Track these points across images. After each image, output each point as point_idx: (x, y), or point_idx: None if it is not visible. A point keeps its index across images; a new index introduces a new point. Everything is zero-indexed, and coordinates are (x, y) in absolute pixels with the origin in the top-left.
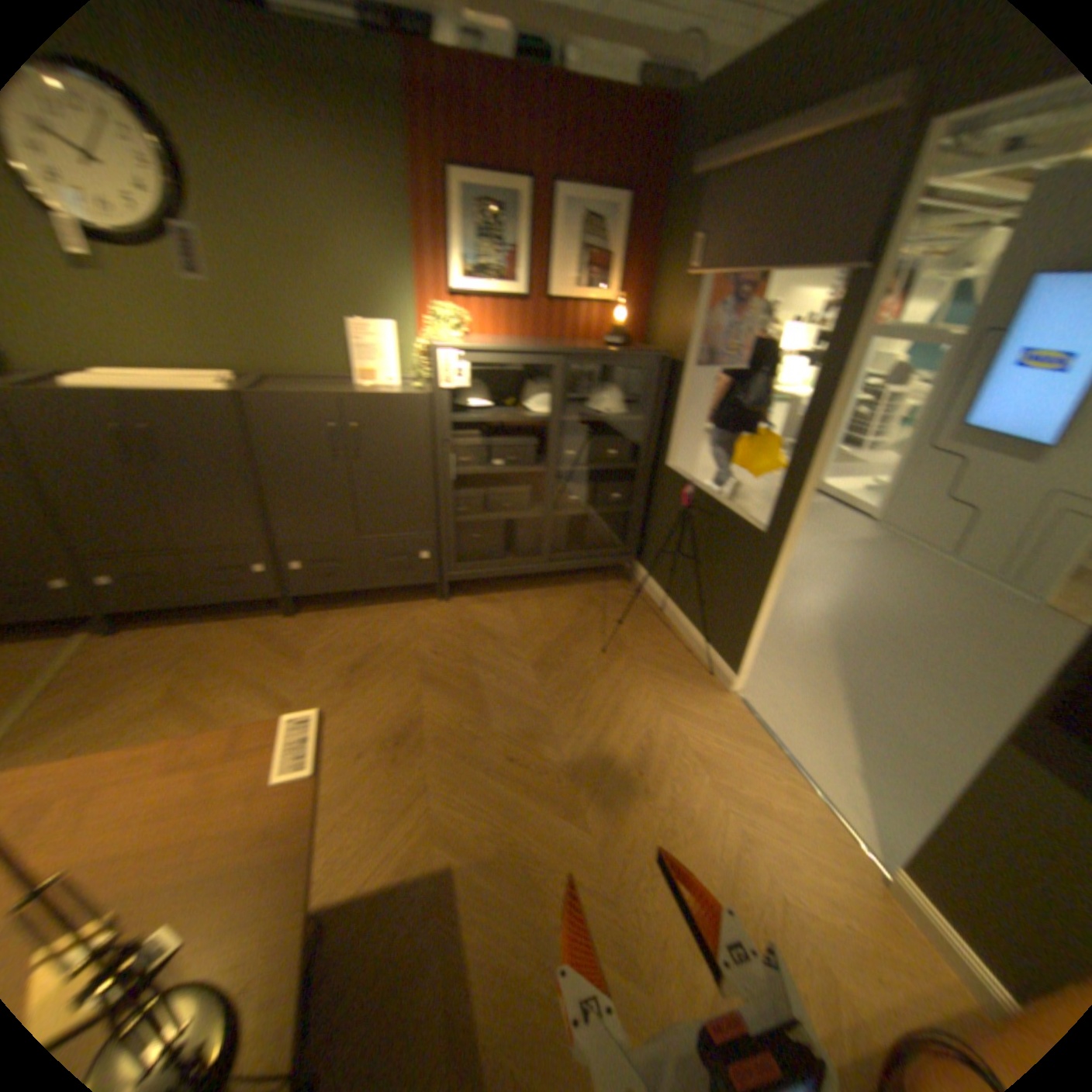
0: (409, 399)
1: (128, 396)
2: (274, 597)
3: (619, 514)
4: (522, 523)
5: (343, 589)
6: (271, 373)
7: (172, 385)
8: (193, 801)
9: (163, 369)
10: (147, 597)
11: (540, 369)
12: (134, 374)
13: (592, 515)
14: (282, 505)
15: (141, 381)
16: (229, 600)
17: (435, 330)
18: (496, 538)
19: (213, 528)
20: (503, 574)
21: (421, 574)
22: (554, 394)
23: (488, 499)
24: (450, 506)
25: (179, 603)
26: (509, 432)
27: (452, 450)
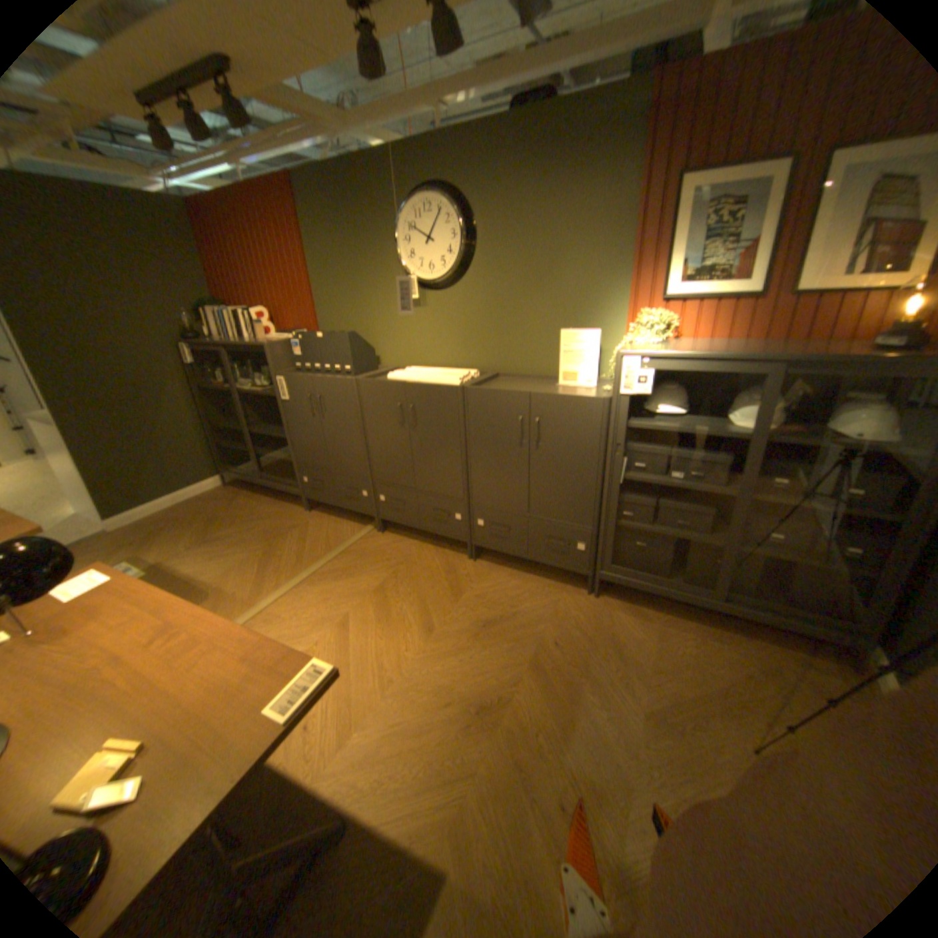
0: (586, 401)
1: (406, 386)
2: (463, 540)
3: (855, 574)
4: (697, 545)
5: (509, 551)
6: (502, 371)
7: (431, 379)
8: (230, 692)
9: (442, 367)
10: (398, 515)
11: (766, 373)
12: (422, 371)
13: (804, 564)
14: (477, 474)
15: (420, 376)
16: (437, 532)
17: (641, 334)
18: (662, 551)
19: (435, 480)
20: (661, 593)
21: (574, 562)
22: (771, 405)
23: (658, 509)
24: (612, 507)
25: (412, 524)
26: (702, 442)
27: (622, 453)
